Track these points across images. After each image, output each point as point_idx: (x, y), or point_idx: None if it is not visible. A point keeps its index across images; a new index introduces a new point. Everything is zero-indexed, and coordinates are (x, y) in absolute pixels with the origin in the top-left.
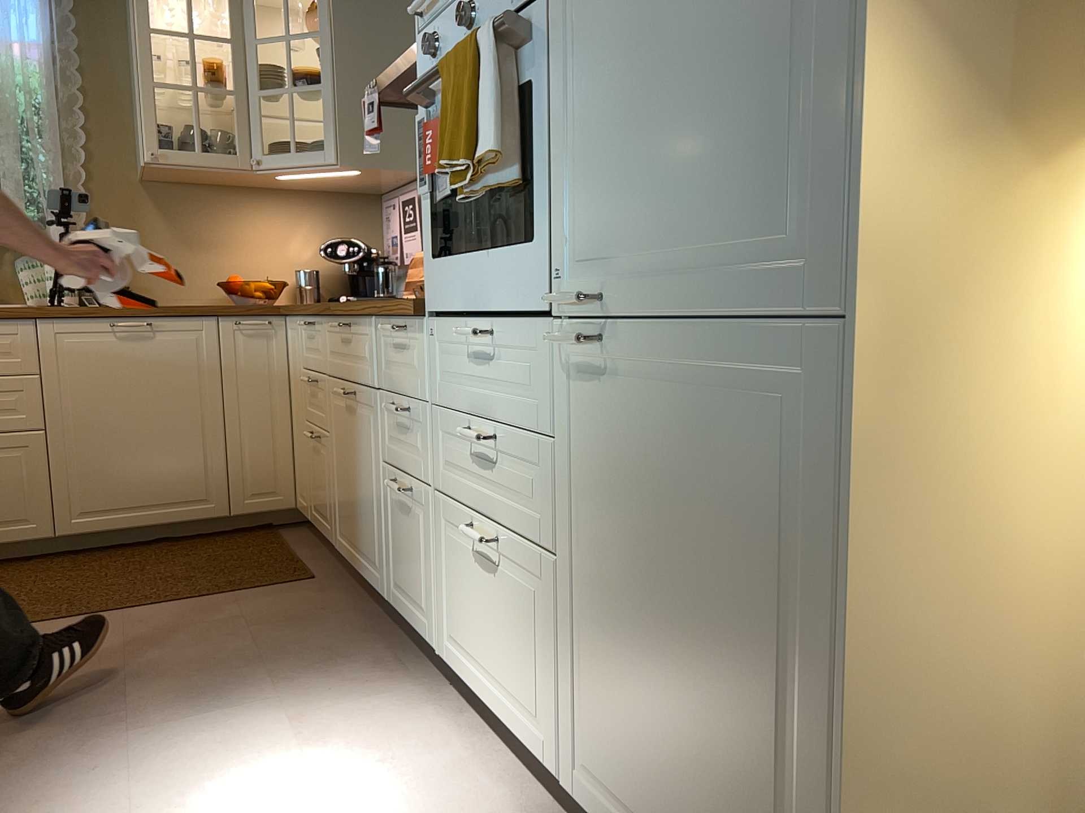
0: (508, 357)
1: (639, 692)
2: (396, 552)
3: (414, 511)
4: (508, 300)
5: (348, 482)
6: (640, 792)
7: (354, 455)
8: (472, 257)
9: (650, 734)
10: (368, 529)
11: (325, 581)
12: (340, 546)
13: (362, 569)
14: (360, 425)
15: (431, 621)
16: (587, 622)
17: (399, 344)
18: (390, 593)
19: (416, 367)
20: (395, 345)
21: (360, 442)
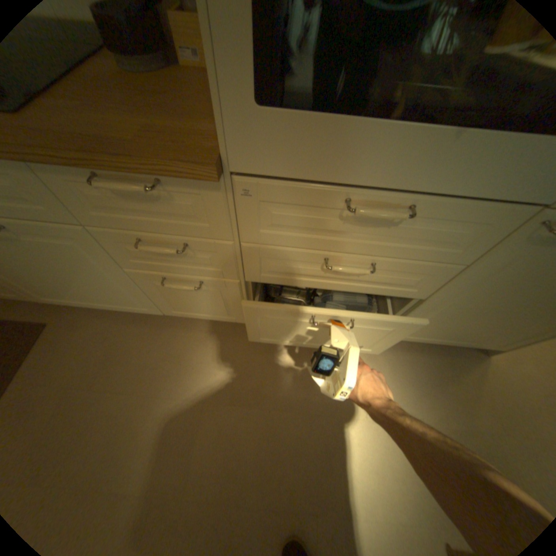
0: (424, 222)
1: (467, 322)
2: (174, 301)
3: (205, 287)
4: (467, 184)
5: (43, 277)
6: (442, 335)
7: (46, 264)
8: (398, 122)
9: (465, 327)
10: (111, 295)
11: (57, 320)
12: (51, 301)
13: (109, 307)
14: (41, 247)
15: (238, 317)
16: (436, 312)
17: (129, 191)
18: (162, 310)
19: (193, 215)
20: (124, 193)
21: (53, 257)
